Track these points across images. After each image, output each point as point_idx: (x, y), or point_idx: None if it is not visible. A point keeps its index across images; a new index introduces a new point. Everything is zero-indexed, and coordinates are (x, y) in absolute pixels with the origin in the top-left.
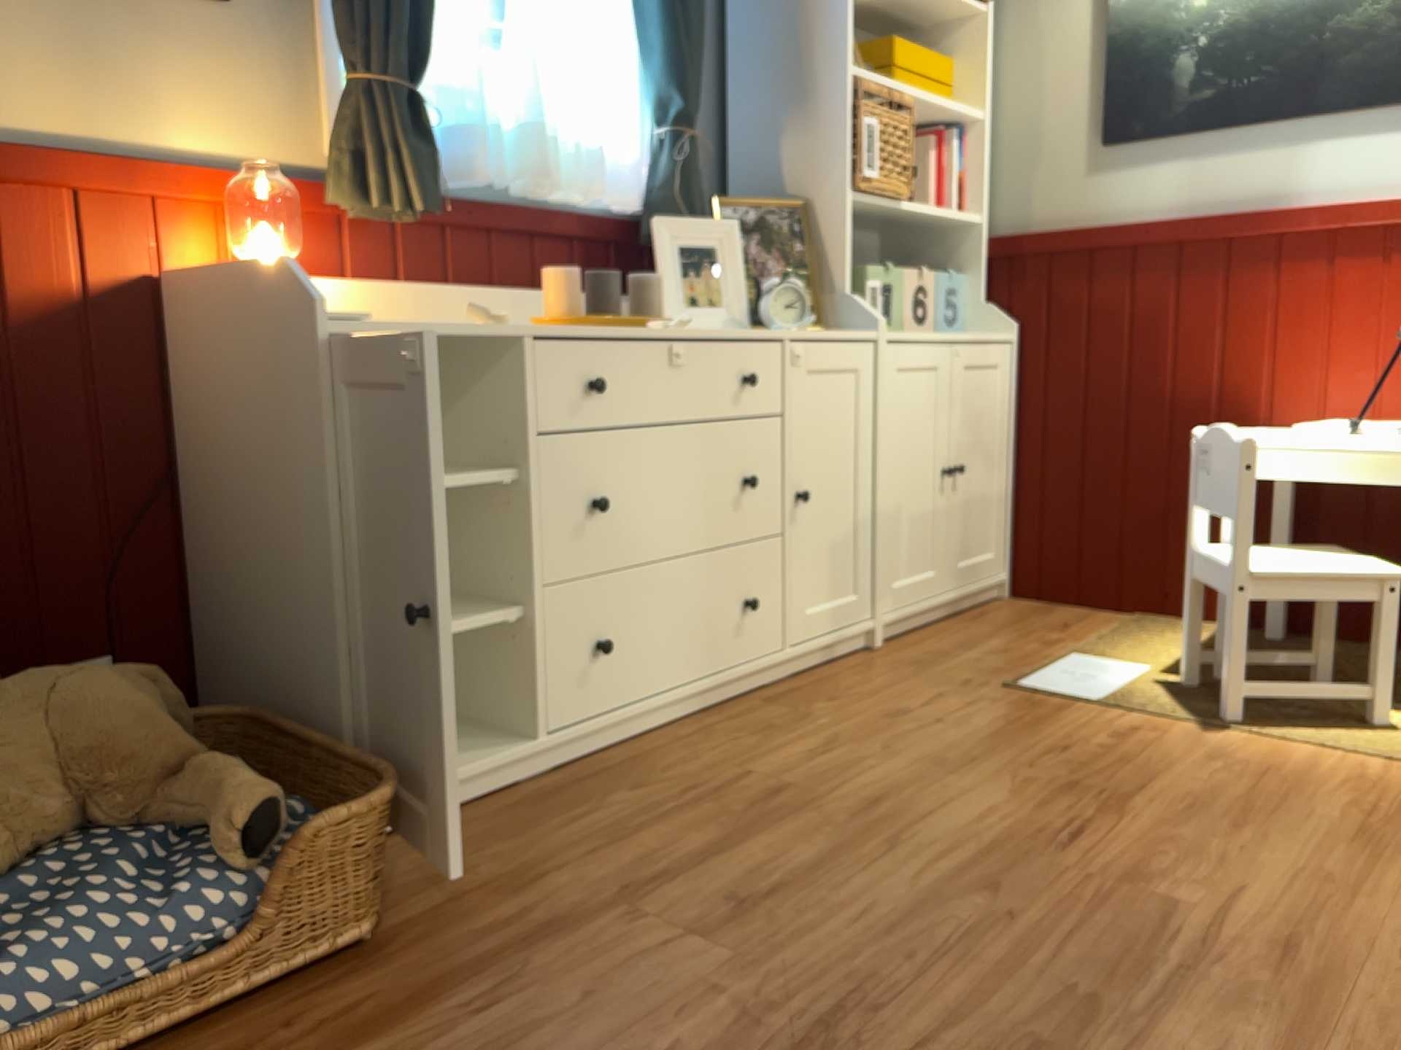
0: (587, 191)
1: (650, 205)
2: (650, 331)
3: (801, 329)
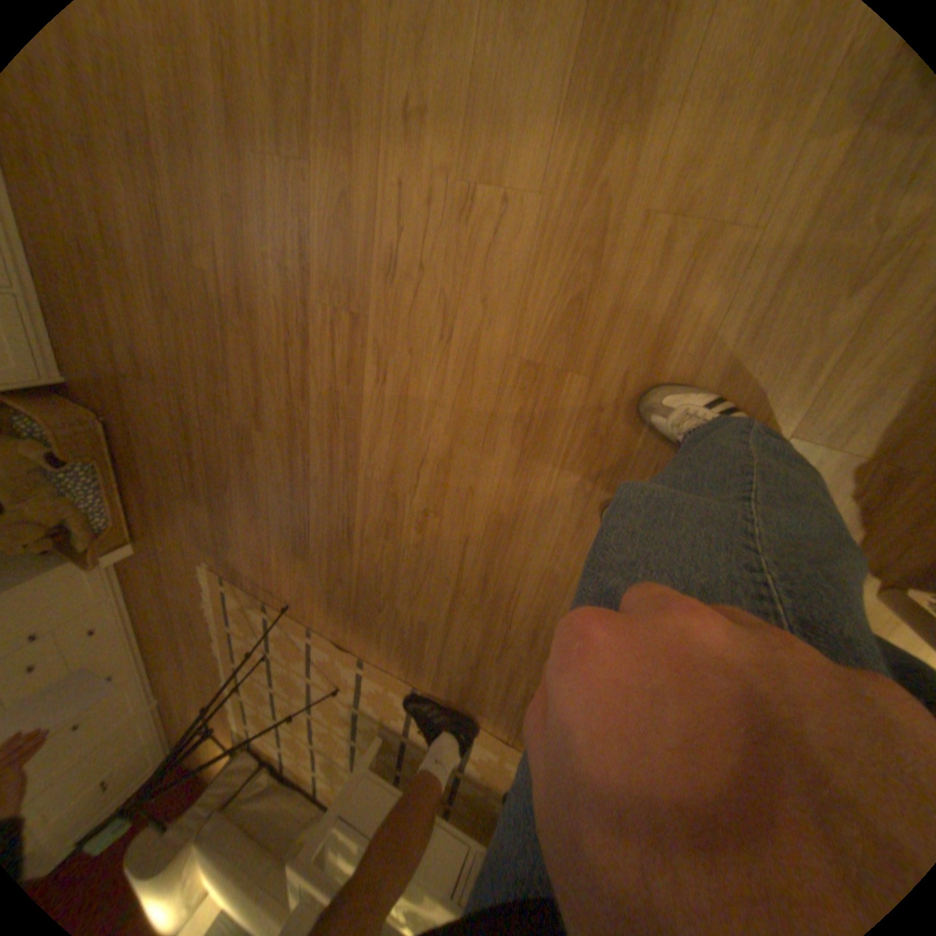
0: None
1: None
2: None
3: None
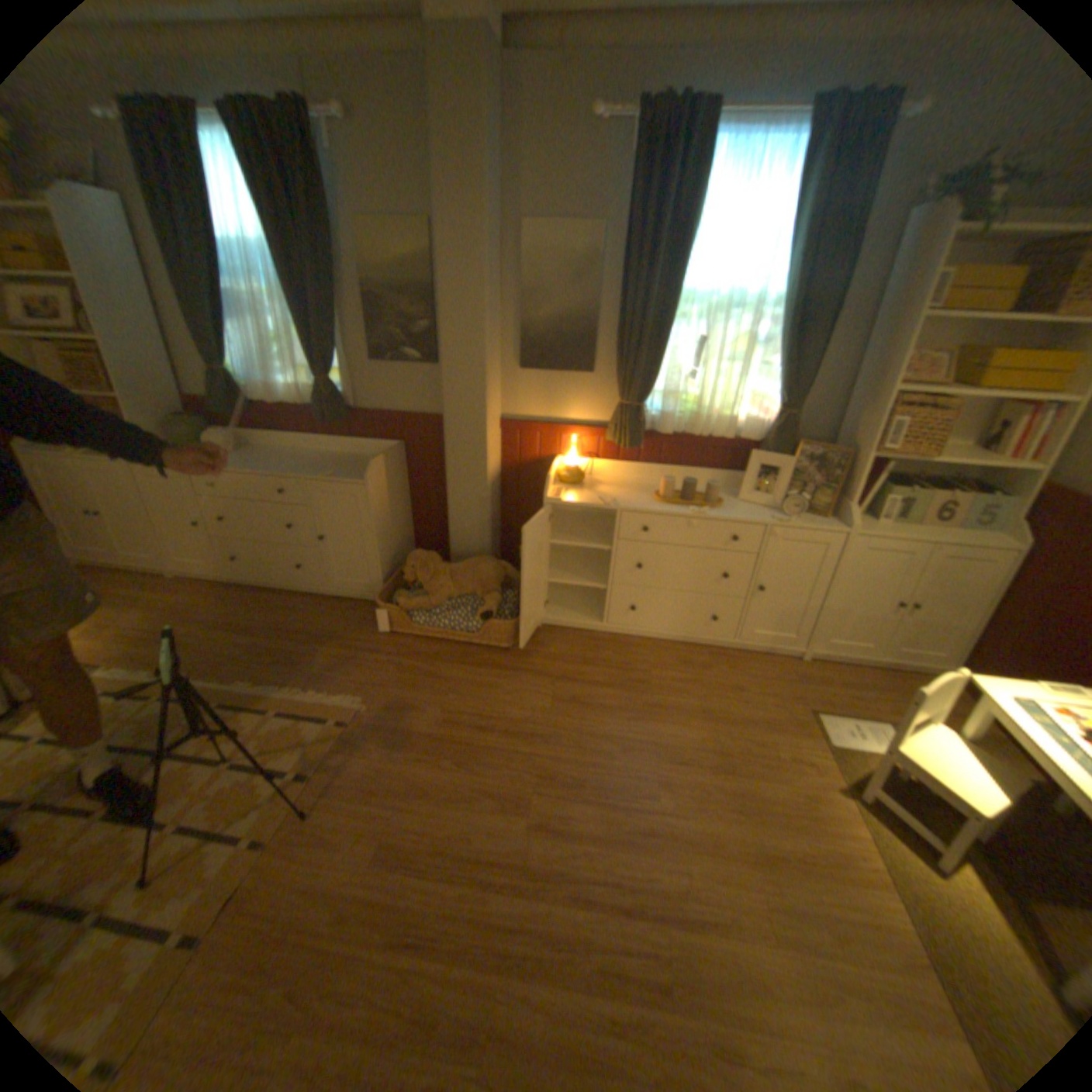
0: (723, 434)
1: (764, 439)
2: (682, 513)
3: (794, 518)
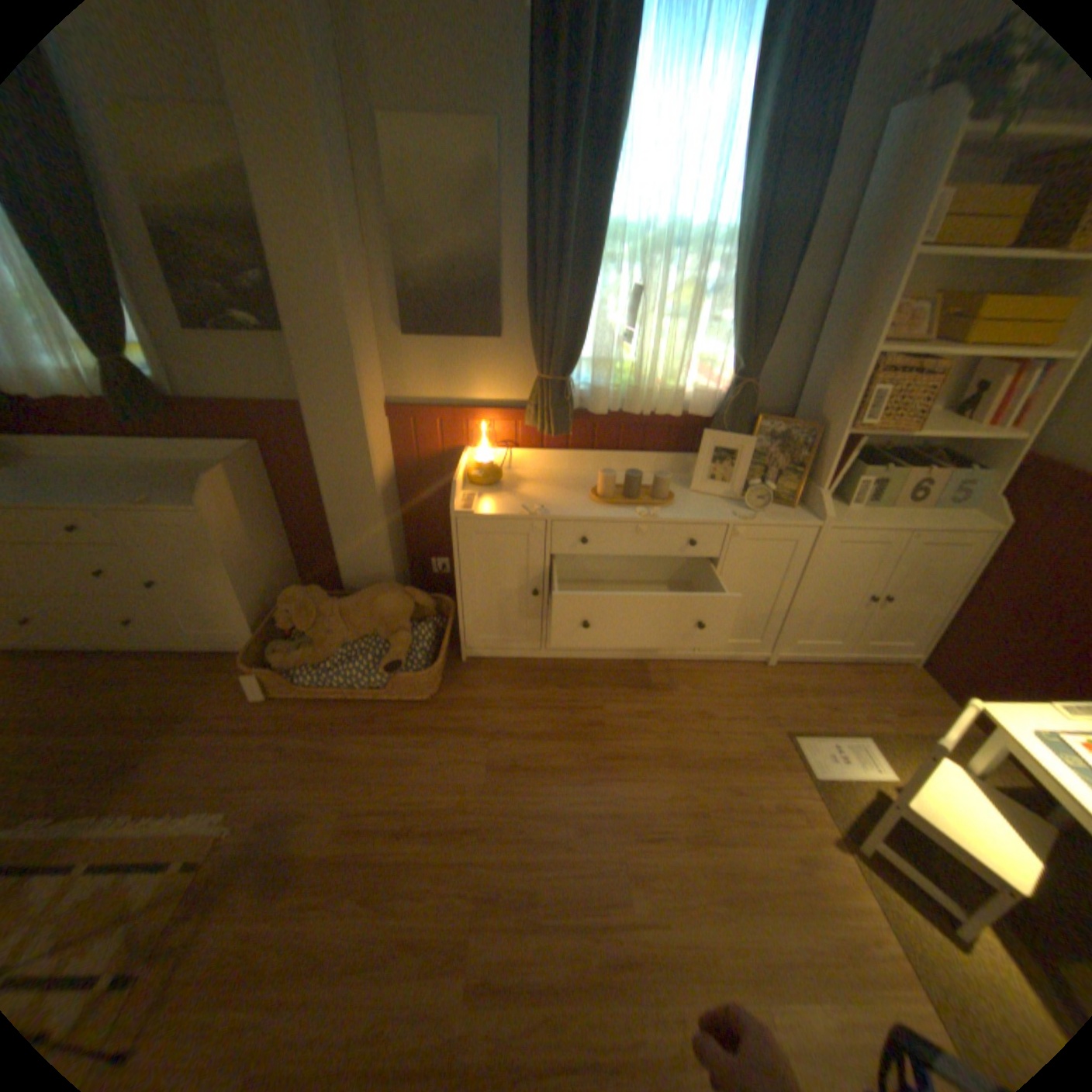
0: (669, 411)
1: (717, 414)
2: (628, 517)
3: (759, 513)
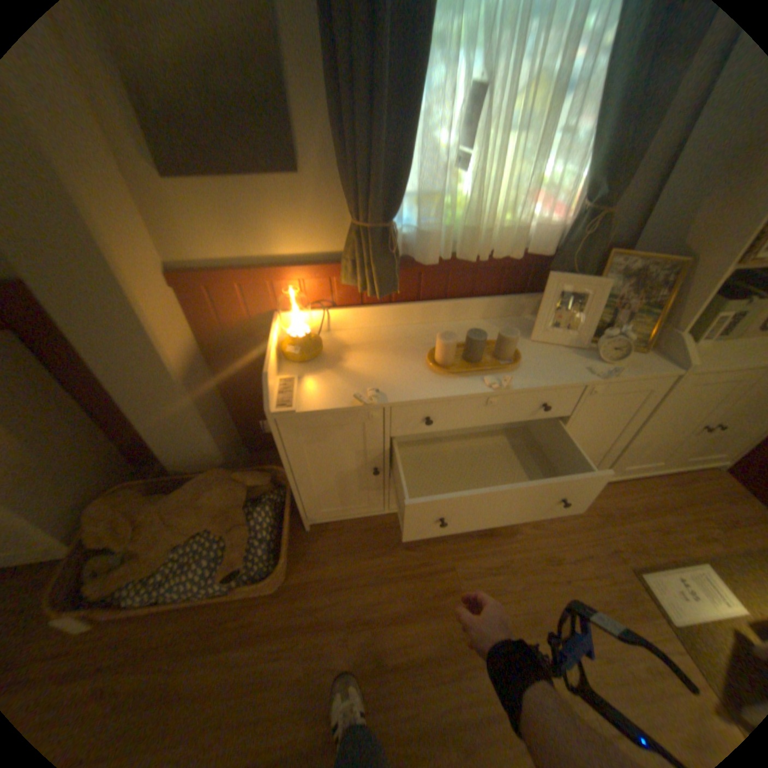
0: (510, 252)
1: (562, 251)
2: (478, 390)
3: (617, 366)
